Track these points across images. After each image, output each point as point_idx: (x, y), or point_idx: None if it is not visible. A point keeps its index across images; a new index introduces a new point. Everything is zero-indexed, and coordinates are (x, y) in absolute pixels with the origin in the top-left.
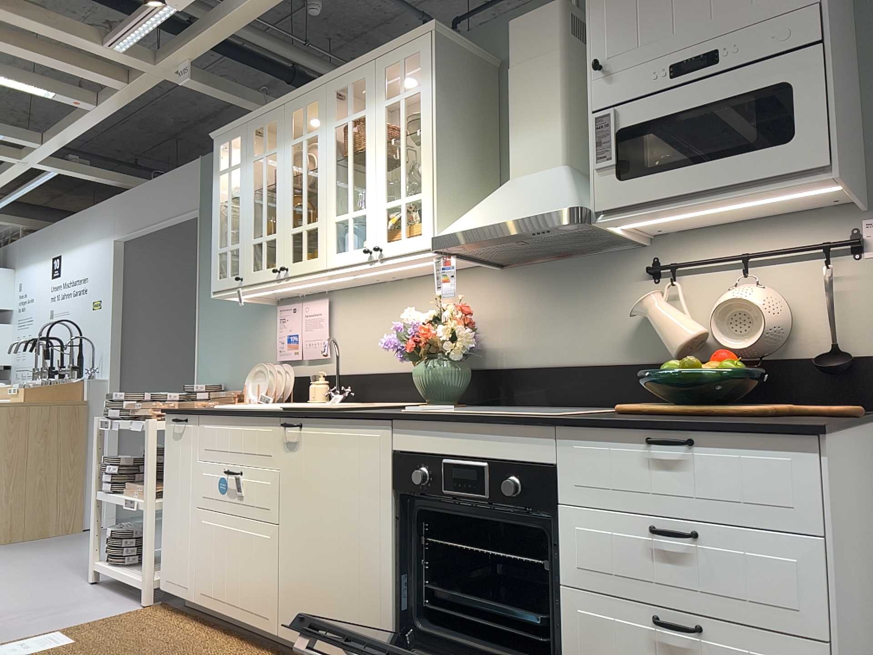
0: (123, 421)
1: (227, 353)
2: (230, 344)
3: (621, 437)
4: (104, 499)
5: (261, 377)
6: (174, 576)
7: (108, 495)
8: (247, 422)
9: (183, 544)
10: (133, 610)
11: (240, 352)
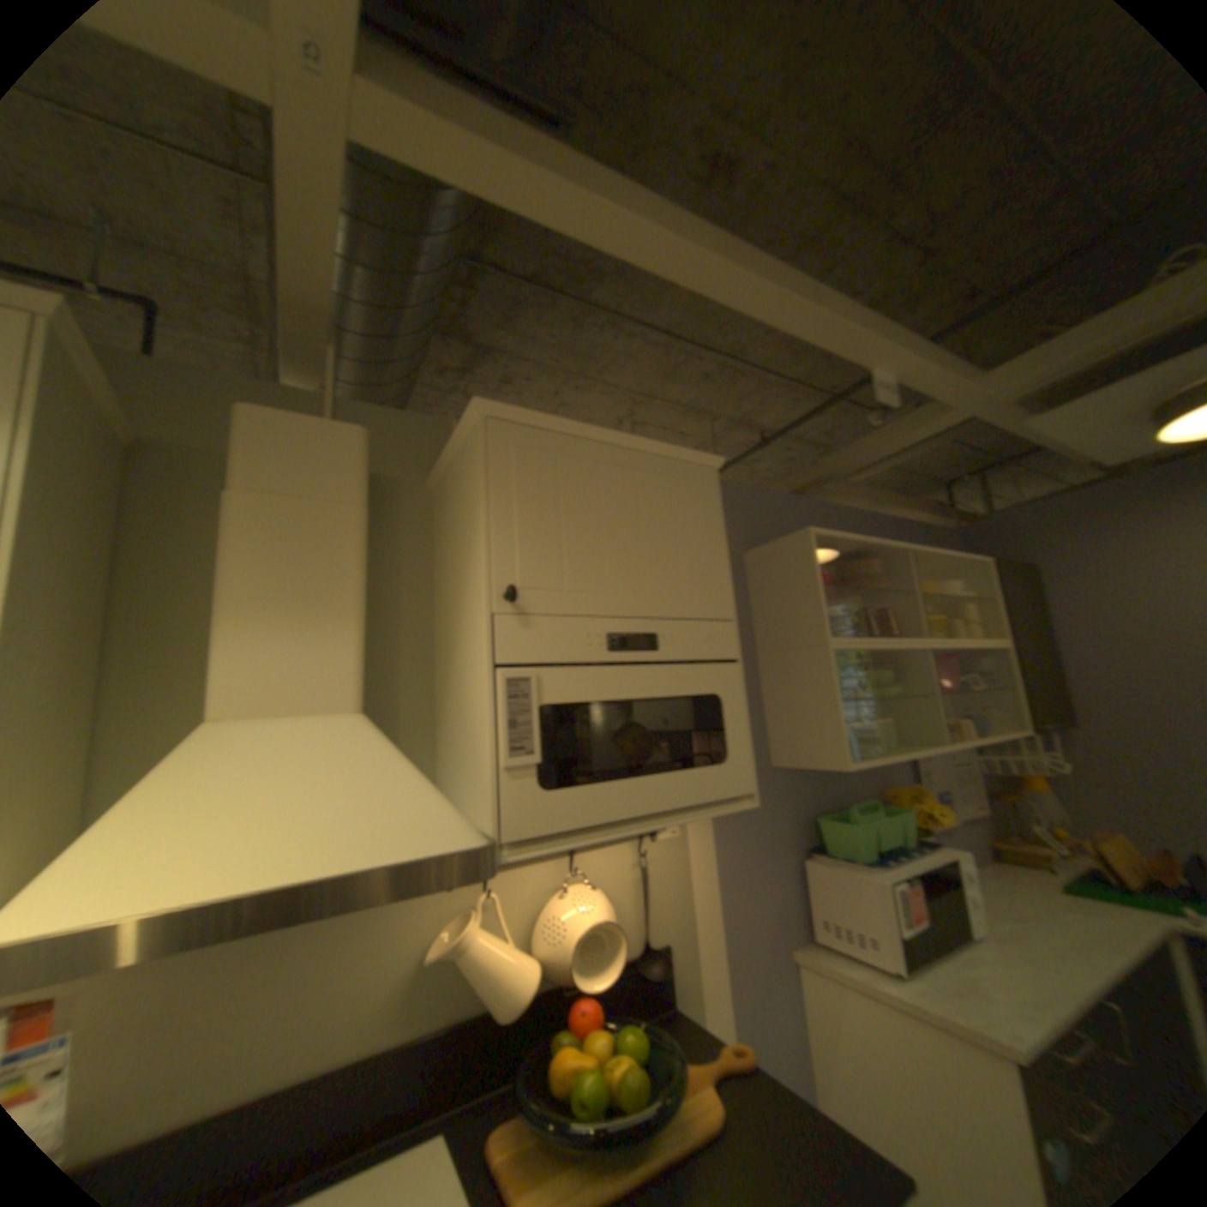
0: None
1: None
2: None
3: None
4: None
5: None
6: None
7: None
8: None
9: None
10: None
11: None
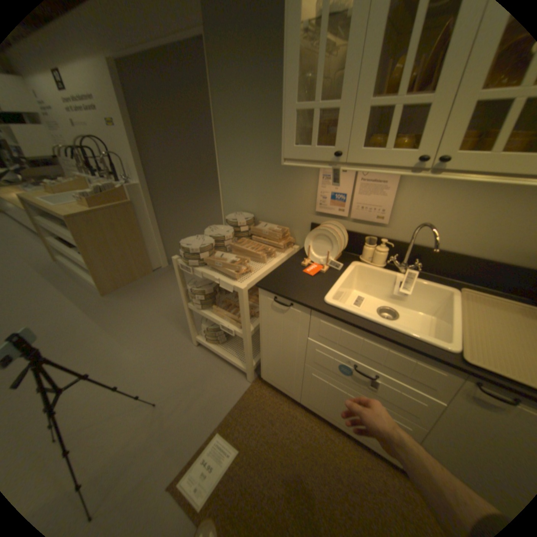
0: (203, 271)
1: (253, 190)
2: (257, 184)
3: None
4: (197, 312)
5: (322, 239)
6: (277, 382)
7: (200, 311)
8: (401, 350)
9: (287, 373)
10: (246, 389)
11: (269, 193)
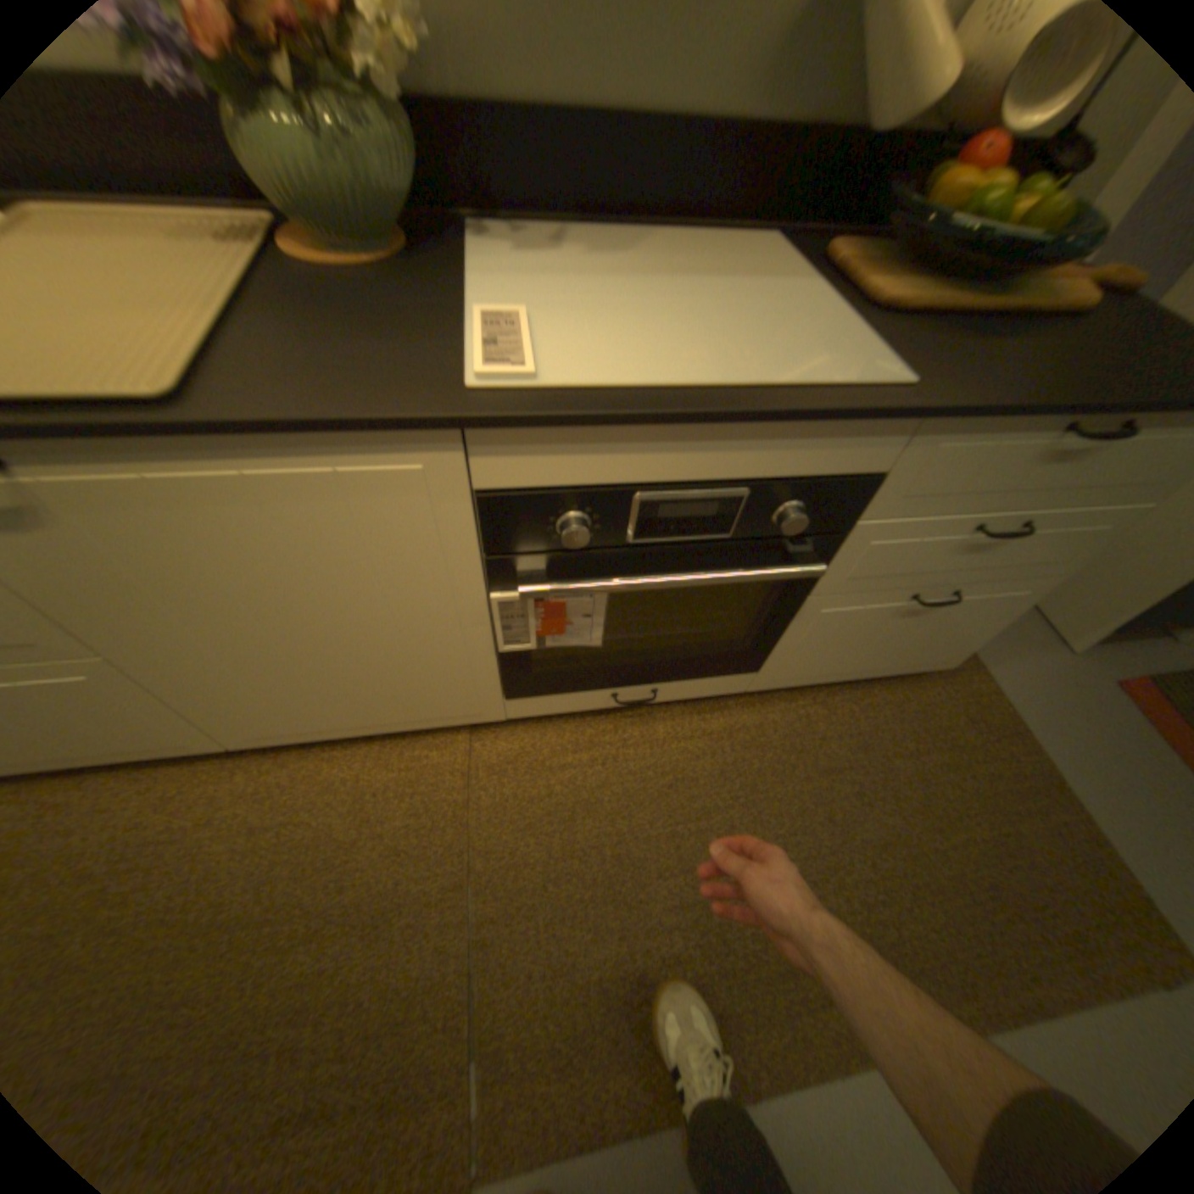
0: None
1: None
2: None
3: (1032, 425)
4: None
5: None
6: None
7: None
8: None
9: None
10: None
11: None
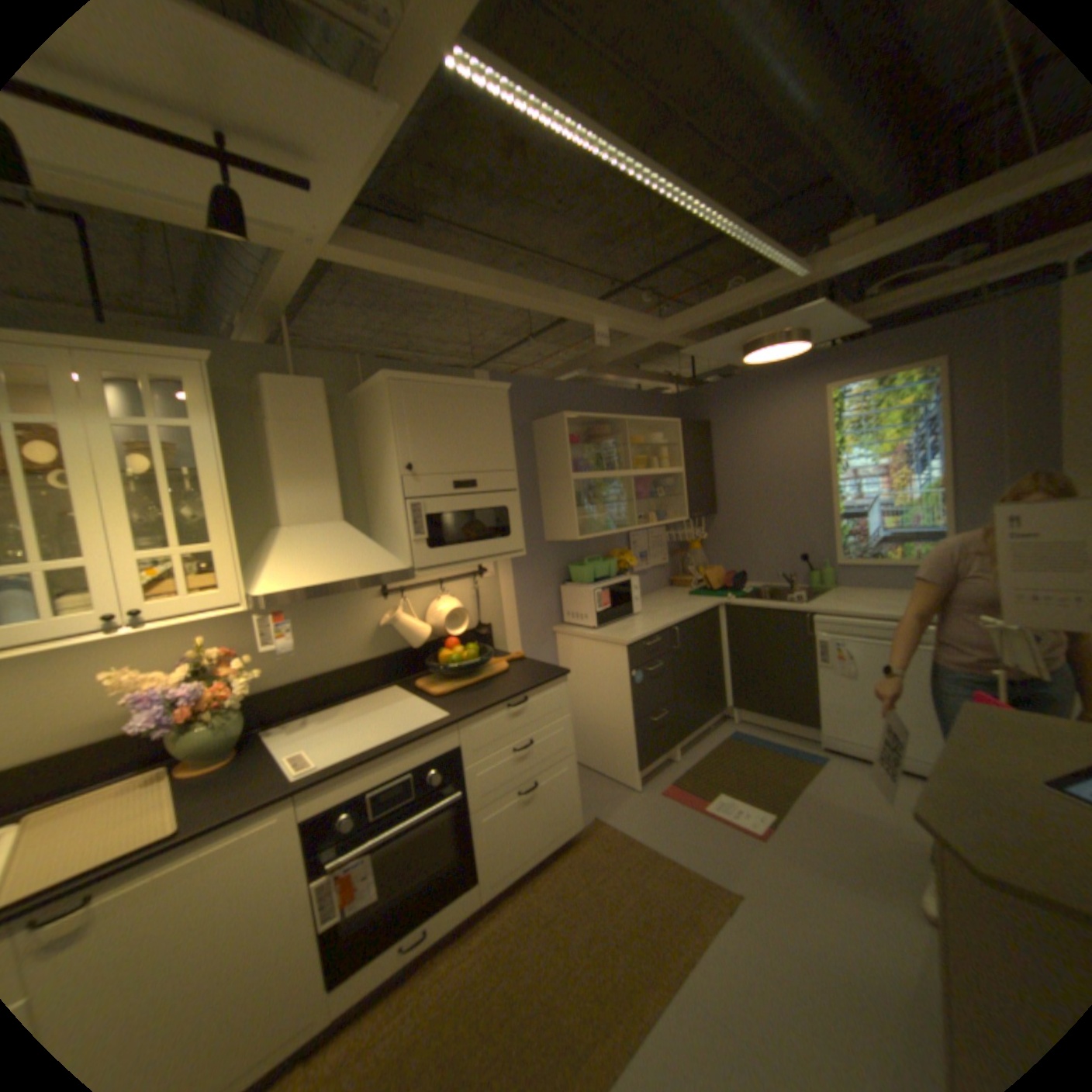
0: None
1: None
2: None
3: (496, 711)
4: None
5: None
6: None
7: None
8: None
9: None
10: None
11: None
